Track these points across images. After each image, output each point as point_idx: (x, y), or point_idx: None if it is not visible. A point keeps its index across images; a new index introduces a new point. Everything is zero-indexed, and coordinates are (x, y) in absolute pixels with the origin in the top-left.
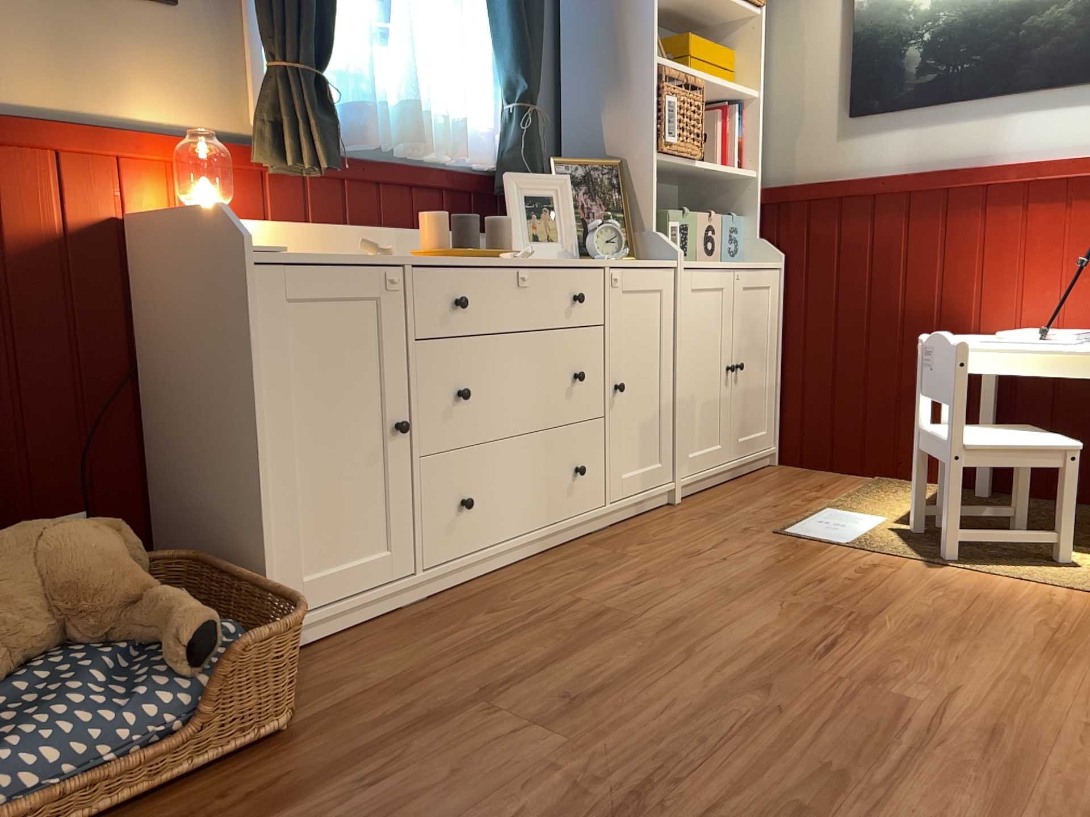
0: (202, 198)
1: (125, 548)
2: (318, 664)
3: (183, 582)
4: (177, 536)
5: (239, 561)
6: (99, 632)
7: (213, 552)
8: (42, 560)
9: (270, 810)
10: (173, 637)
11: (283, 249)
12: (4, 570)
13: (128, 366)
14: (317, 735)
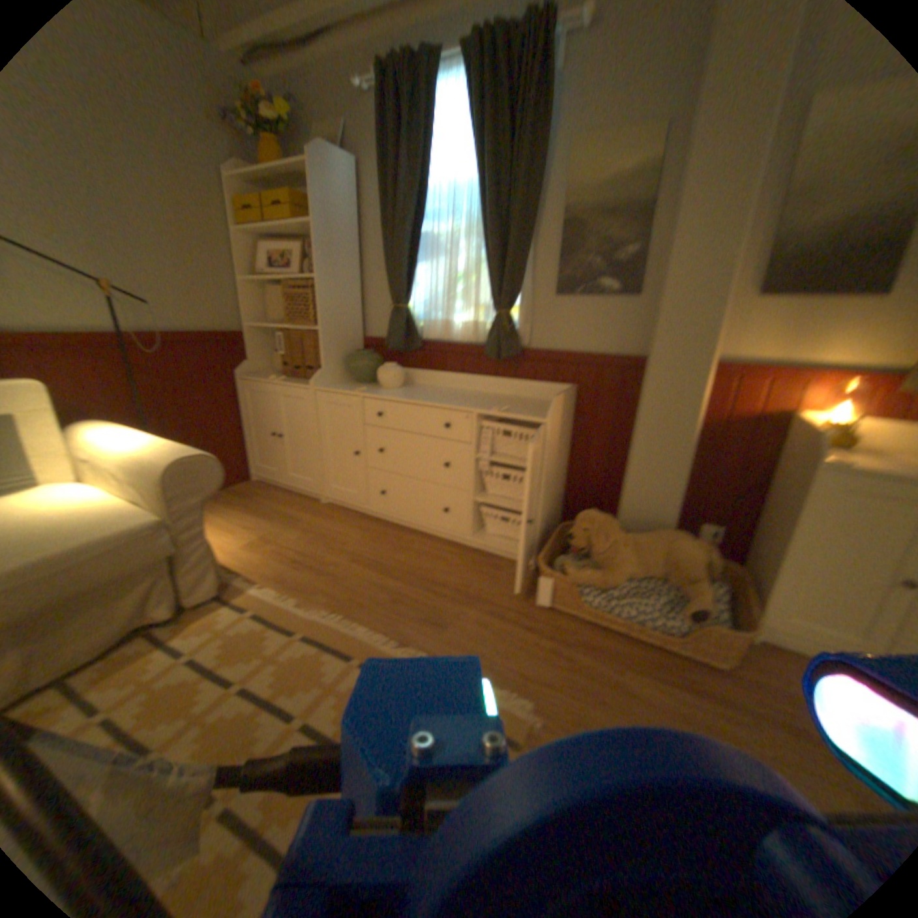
0: (843, 410)
1: (706, 560)
2: (776, 661)
3: (737, 583)
4: (754, 561)
5: (763, 591)
6: (678, 585)
7: (759, 578)
8: (670, 550)
9: (689, 692)
10: (691, 607)
11: (854, 463)
12: (657, 547)
13: (768, 478)
14: (737, 686)
